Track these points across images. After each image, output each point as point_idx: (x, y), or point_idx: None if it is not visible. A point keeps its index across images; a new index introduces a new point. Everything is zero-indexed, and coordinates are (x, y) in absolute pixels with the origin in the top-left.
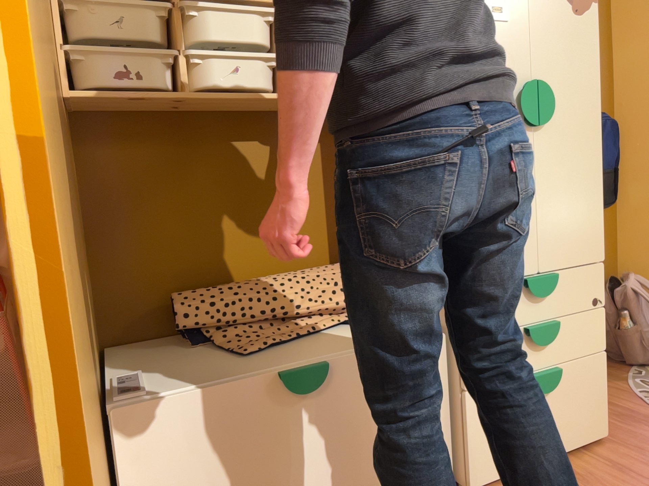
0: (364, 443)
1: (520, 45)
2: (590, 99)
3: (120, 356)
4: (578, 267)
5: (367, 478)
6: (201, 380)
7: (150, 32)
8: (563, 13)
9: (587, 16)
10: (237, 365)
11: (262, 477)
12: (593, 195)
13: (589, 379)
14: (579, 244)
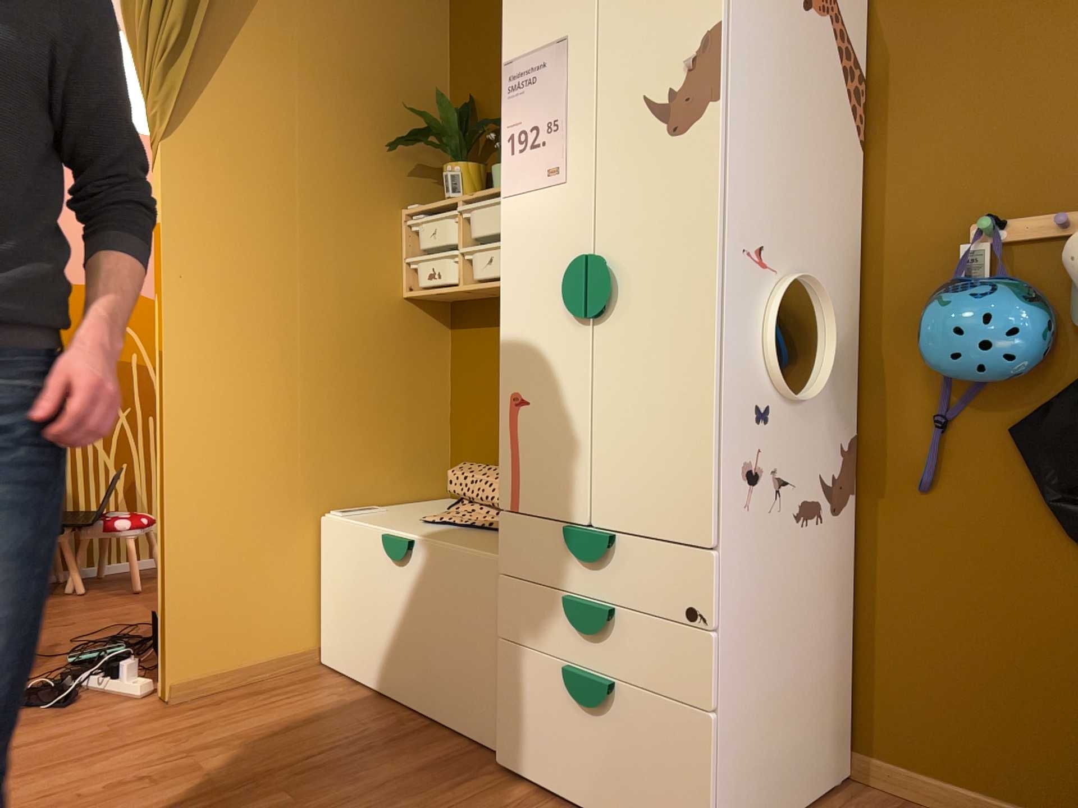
0: (433, 638)
1: (579, 208)
2: (693, 267)
3: (427, 503)
4: (660, 542)
5: (433, 675)
6: (371, 520)
7: (445, 237)
8: (649, 142)
9: (695, 130)
10: (402, 523)
11: (374, 615)
12: (691, 429)
13: (671, 743)
14: (659, 506)
